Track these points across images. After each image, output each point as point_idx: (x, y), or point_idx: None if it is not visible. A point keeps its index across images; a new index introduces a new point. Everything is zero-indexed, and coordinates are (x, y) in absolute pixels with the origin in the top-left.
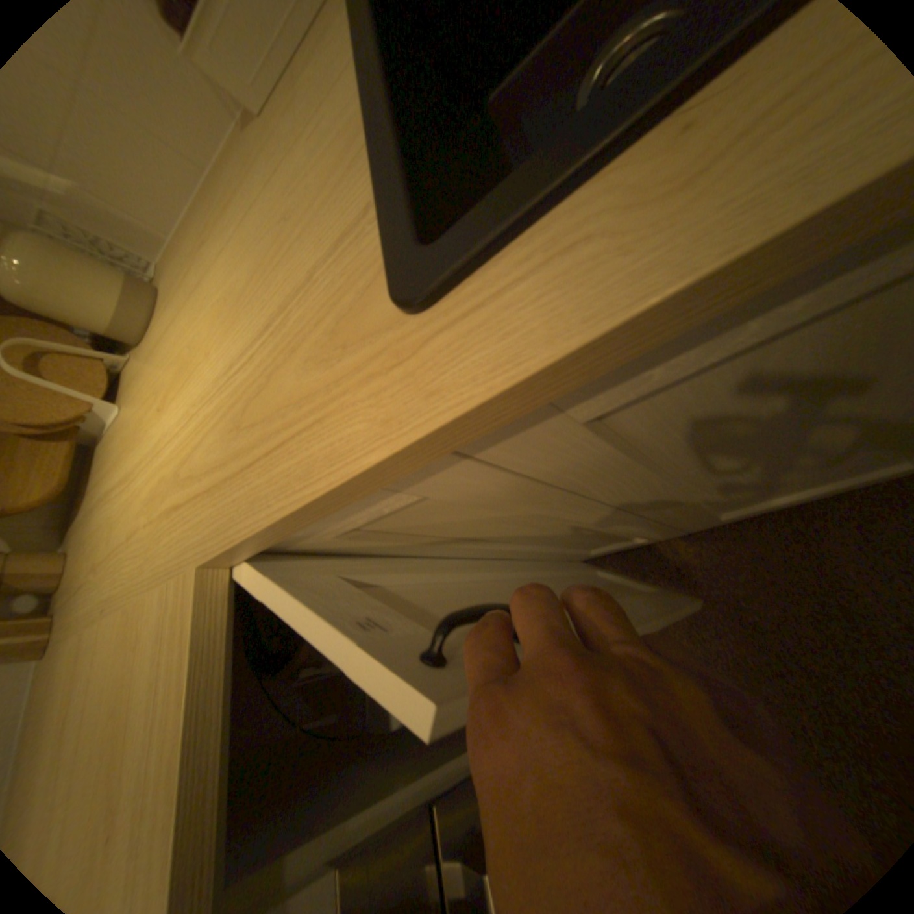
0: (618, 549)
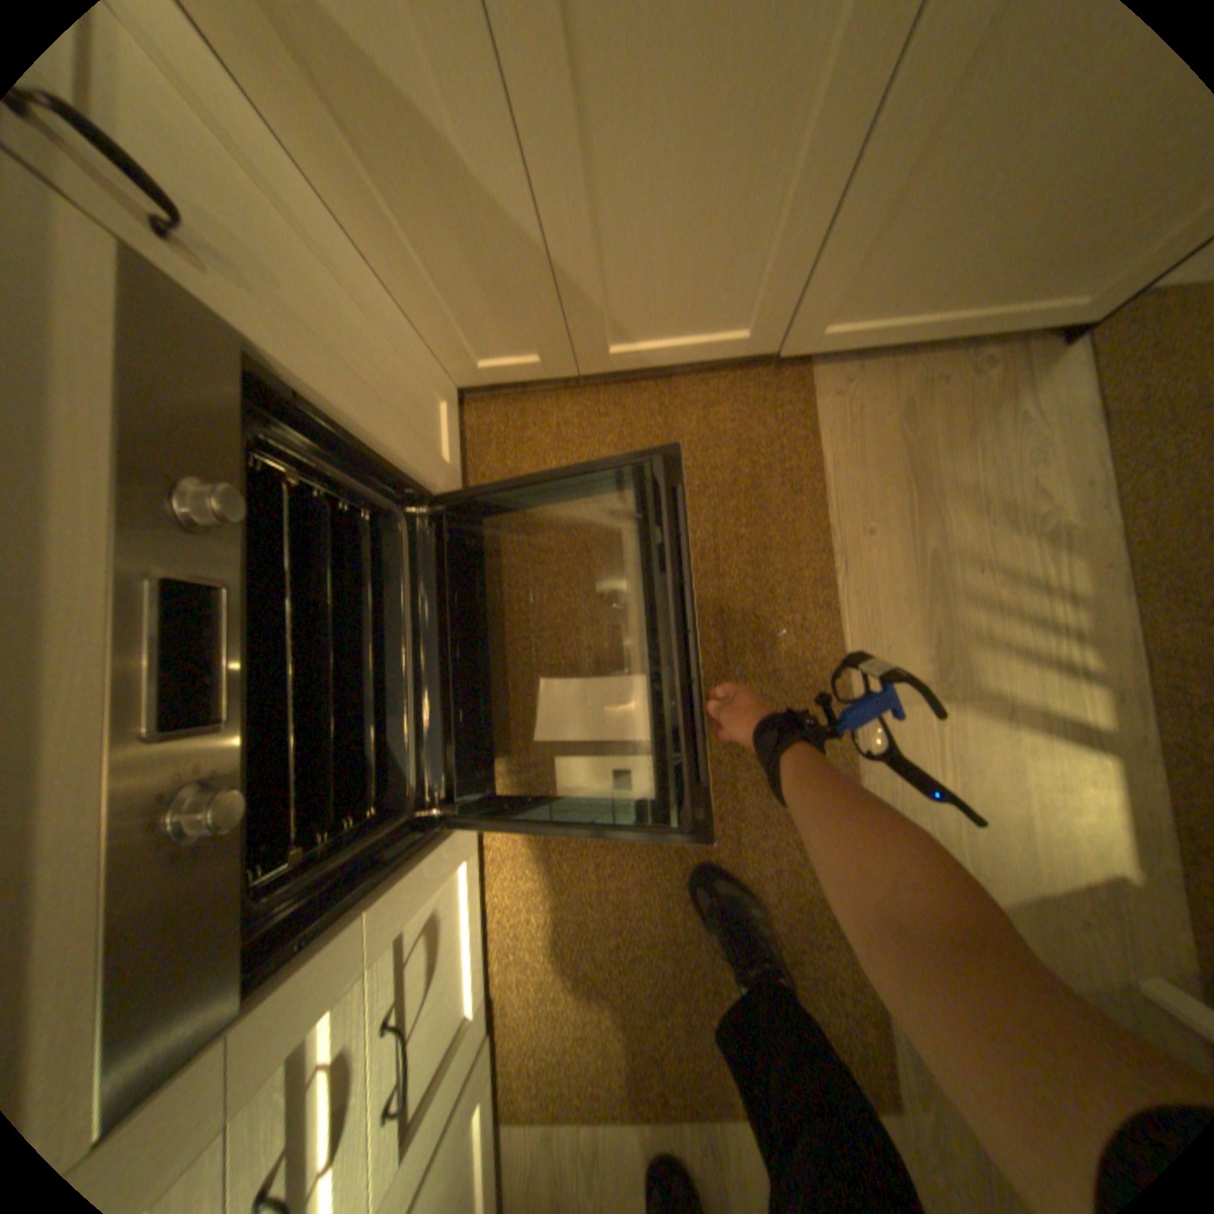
0: (504, 359)
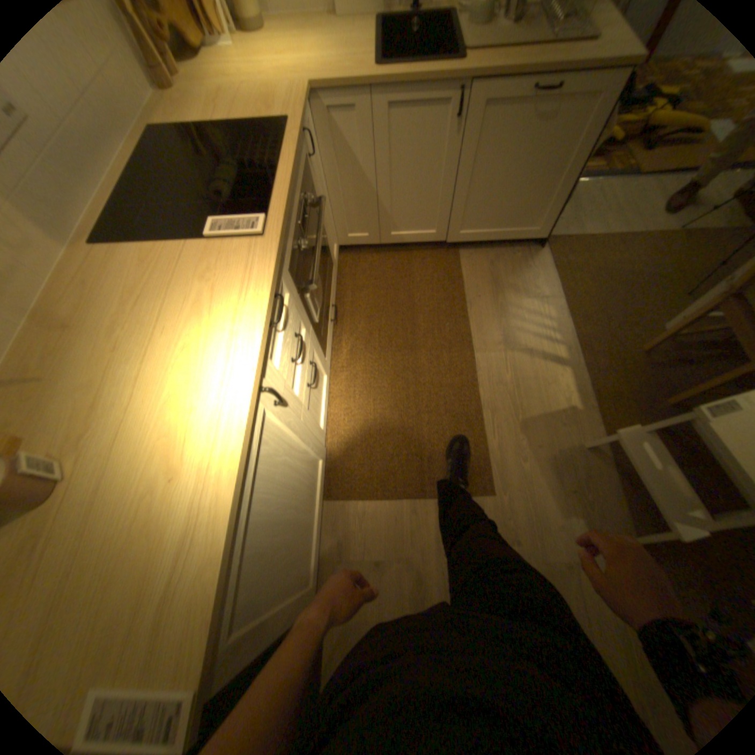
0: (357, 234)
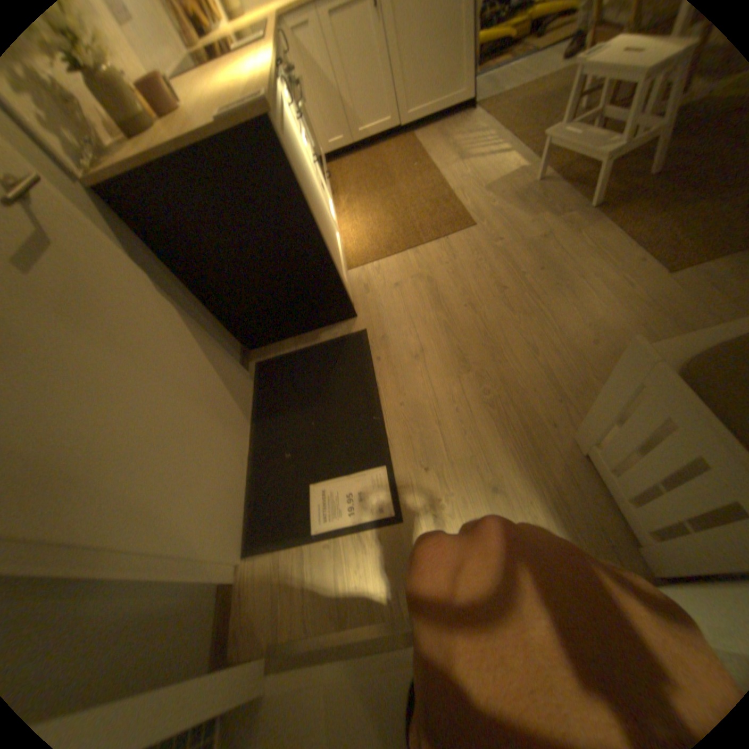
0: (335, 138)
